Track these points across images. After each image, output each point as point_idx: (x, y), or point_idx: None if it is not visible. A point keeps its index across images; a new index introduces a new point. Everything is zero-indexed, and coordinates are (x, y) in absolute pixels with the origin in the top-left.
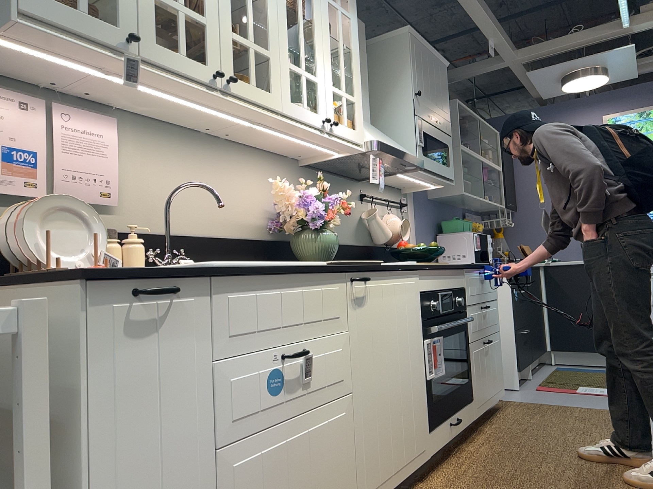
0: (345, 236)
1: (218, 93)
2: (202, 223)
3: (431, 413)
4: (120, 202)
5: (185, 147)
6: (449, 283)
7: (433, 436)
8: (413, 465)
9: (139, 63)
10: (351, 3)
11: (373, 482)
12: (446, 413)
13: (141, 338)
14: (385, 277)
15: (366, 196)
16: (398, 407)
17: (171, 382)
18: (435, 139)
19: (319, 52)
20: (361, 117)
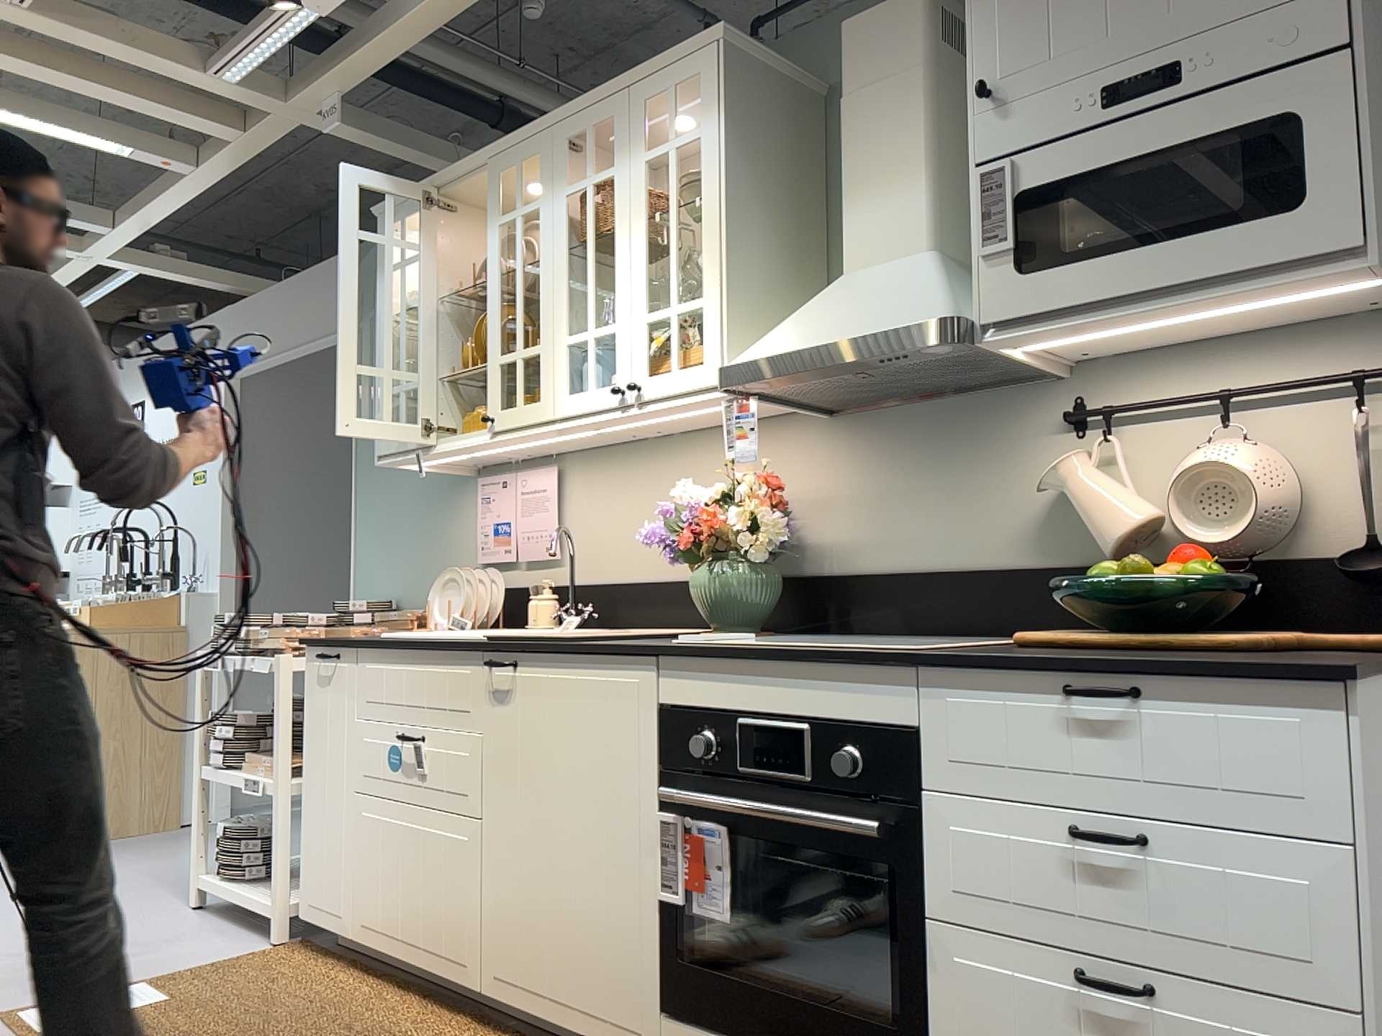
0: (977, 545)
1: (487, 438)
2: (644, 564)
3: (673, 979)
4: (566, 552)
5: (627, 465)
6: (798, 701)
7: (674, 1032)
8: (600, 1030)
9: (431, 449)
10: (702, 101)
11: (506, 970)
12: (744, 1029)
13: (324, 687)
14: (555, 663)
15: (1077, 418)
16: (566, 897)
17: (335, 724)
18: (1145, 160)
19: (619, 275)
20: (713, 329)
